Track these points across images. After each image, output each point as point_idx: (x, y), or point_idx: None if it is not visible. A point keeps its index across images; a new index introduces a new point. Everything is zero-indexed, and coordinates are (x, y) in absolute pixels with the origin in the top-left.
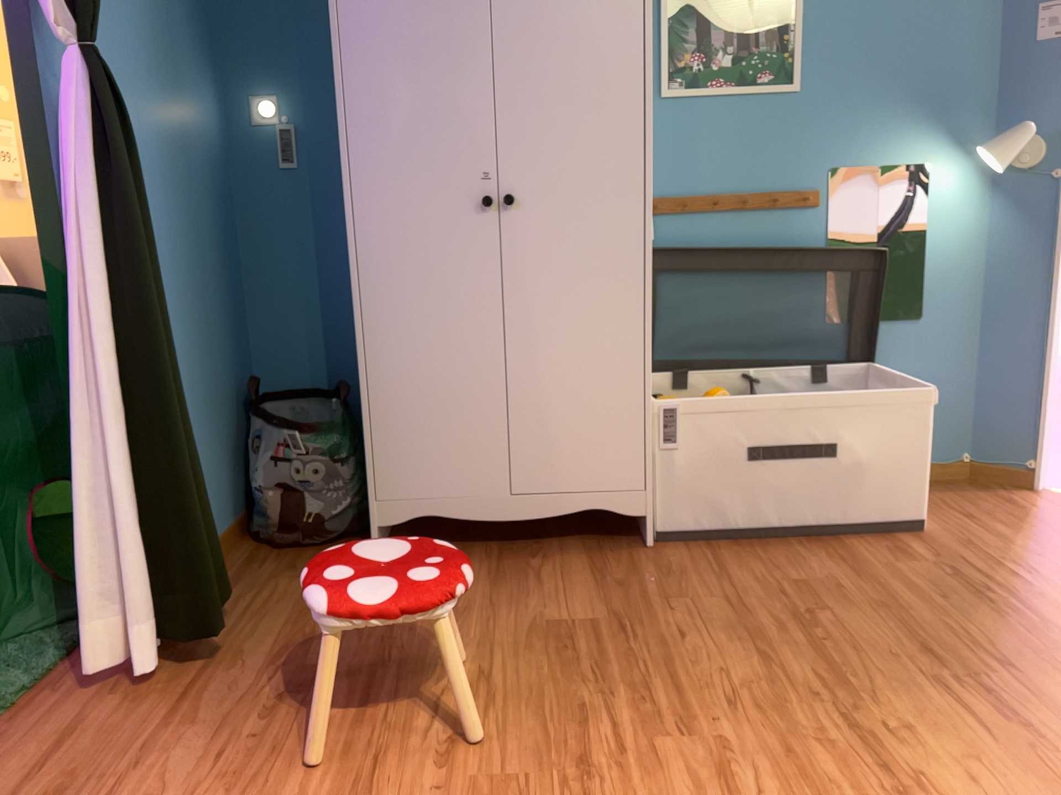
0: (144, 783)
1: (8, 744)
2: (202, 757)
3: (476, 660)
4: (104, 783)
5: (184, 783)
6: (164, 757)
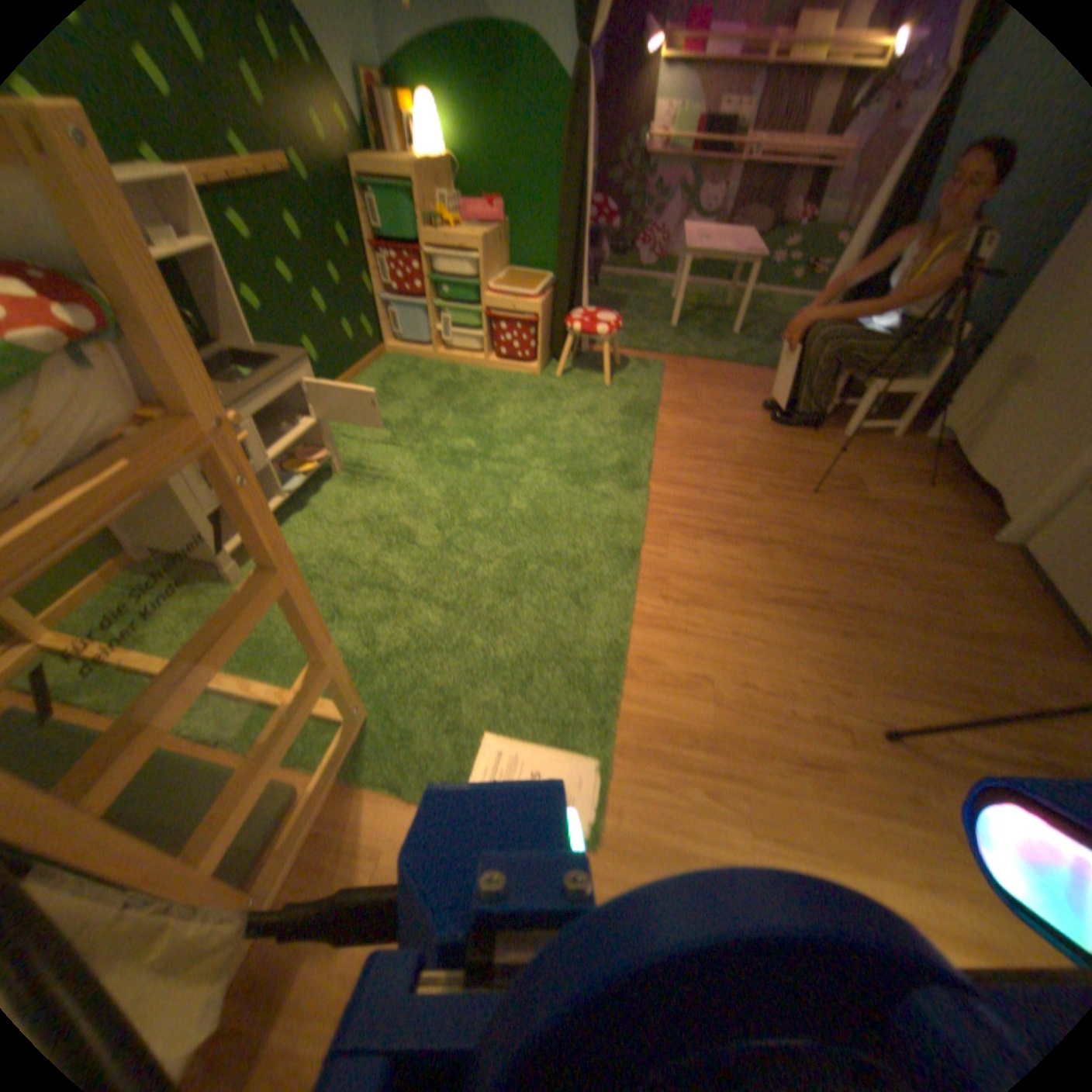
0: (727, 392)
1: (745, 372)
2: (741, 400)
3: (813, 456)
4: (727, 387)
5: (728, 398)
6: (740, 394)
